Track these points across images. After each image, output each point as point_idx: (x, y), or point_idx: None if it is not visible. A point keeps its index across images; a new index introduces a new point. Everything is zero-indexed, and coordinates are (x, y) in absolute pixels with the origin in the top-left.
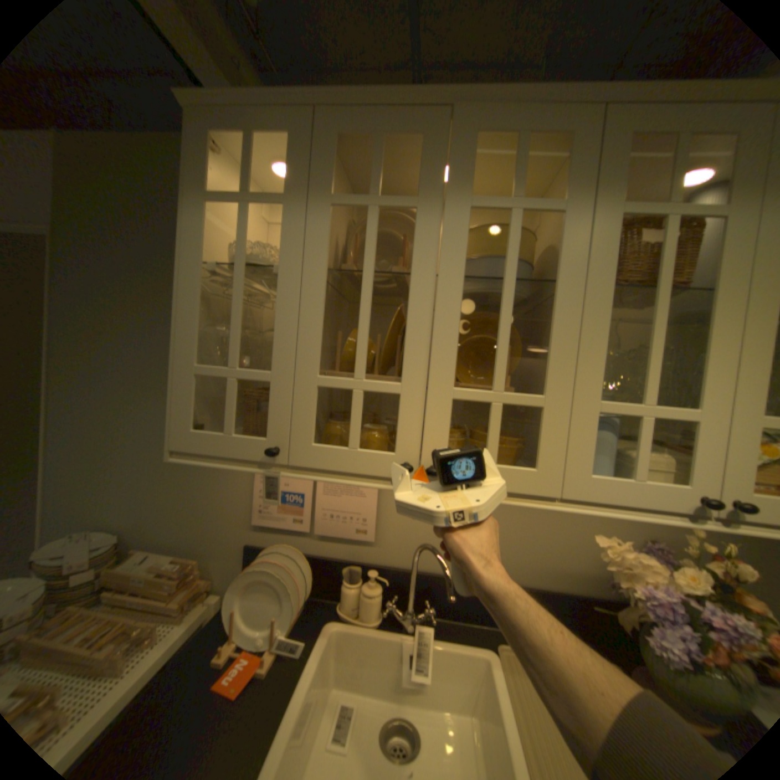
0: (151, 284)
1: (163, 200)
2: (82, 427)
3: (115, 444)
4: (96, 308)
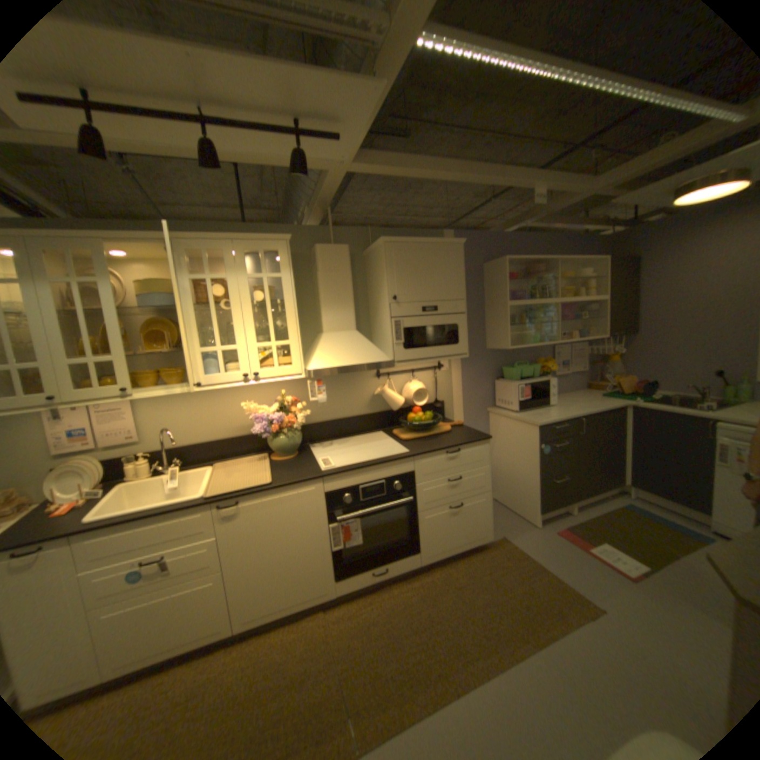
0: None
1: None
2: None
3: None
4: None
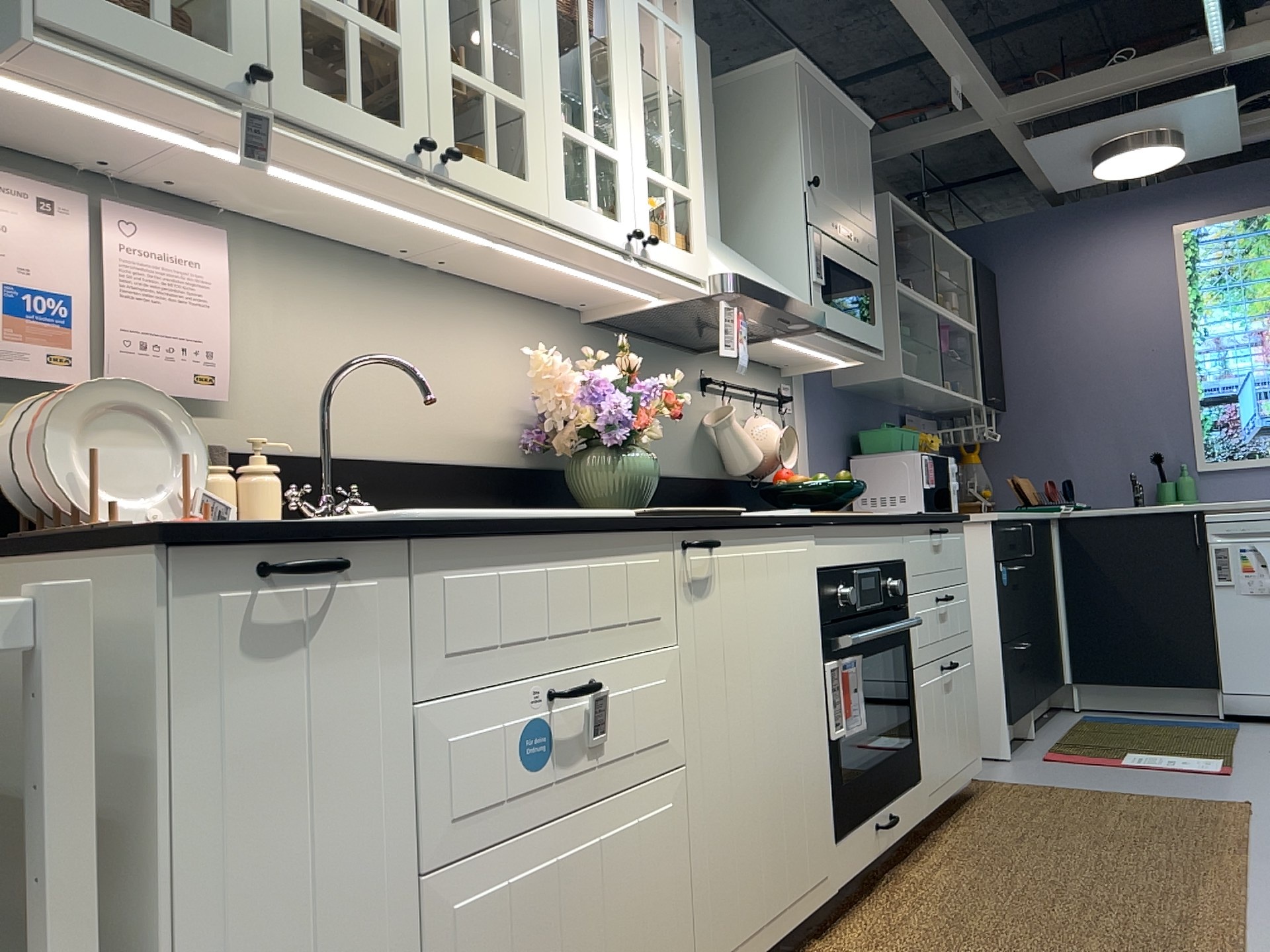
0: None
1: None
2: None
3: None
4: None
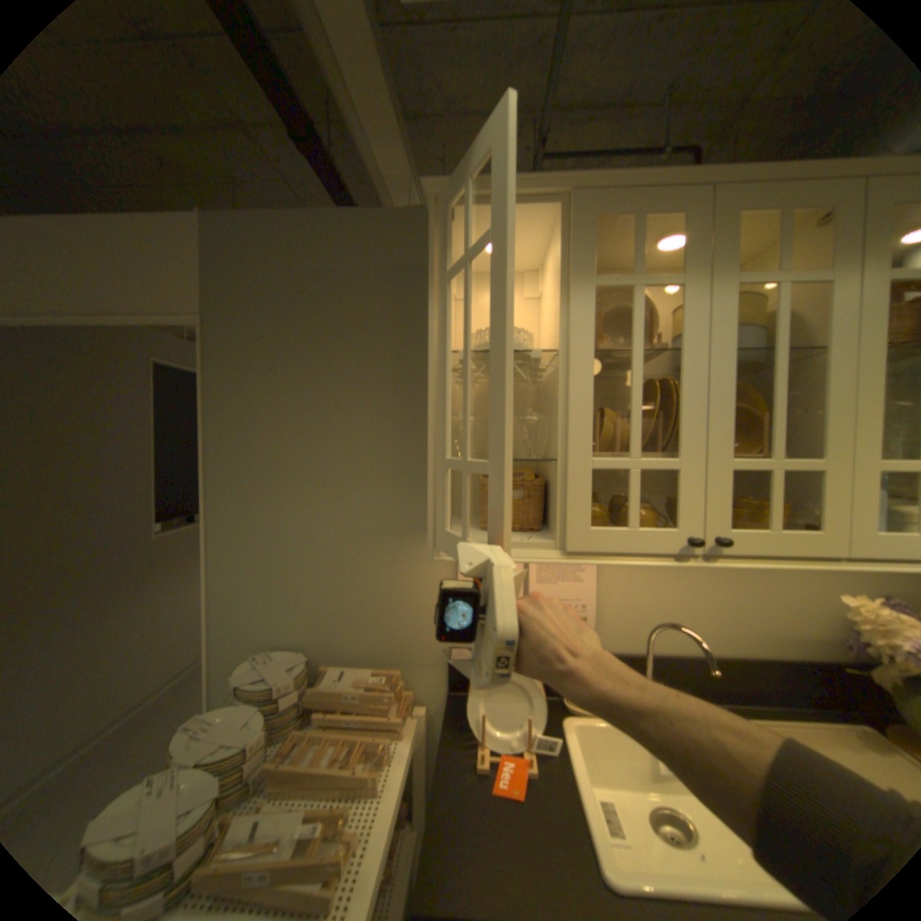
0: (321, 372)
1: (331, 280)
2: (250, 535)
3: (291, 551)
4: (259, 402)
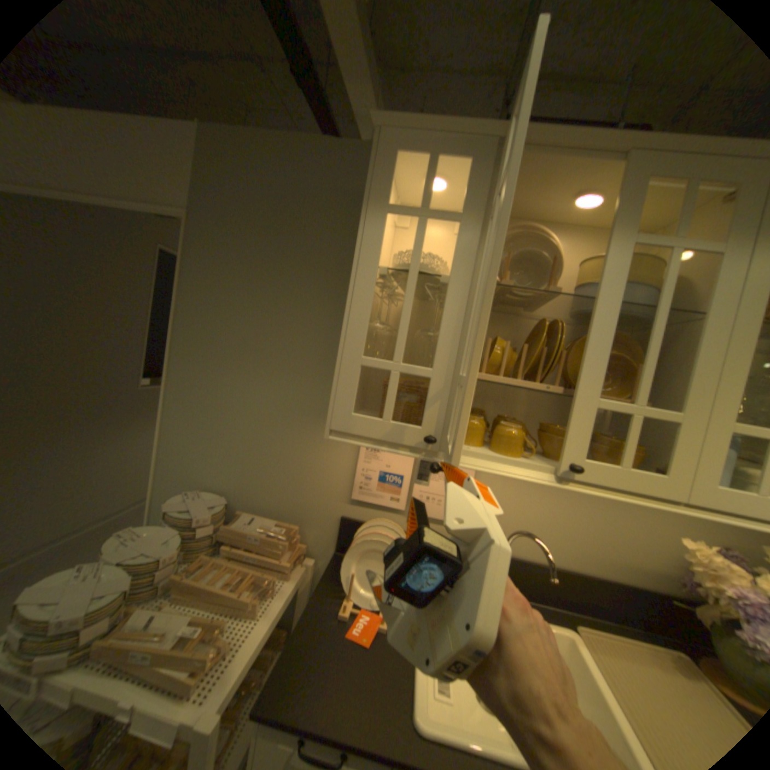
0: (276, 272)
1: (295, 195)
2: (200, 396)
3: (229, 414)
4: (223, 289)
